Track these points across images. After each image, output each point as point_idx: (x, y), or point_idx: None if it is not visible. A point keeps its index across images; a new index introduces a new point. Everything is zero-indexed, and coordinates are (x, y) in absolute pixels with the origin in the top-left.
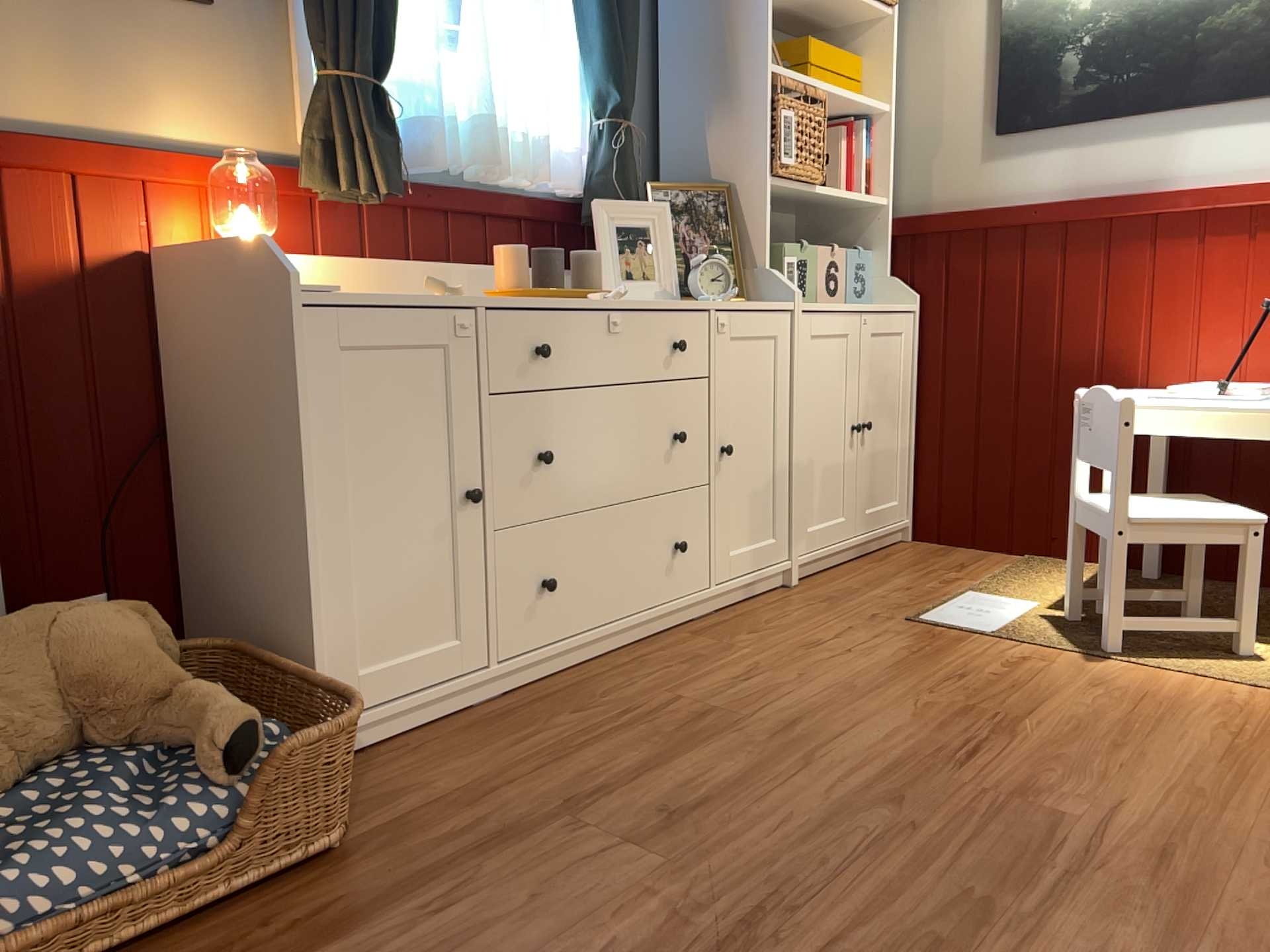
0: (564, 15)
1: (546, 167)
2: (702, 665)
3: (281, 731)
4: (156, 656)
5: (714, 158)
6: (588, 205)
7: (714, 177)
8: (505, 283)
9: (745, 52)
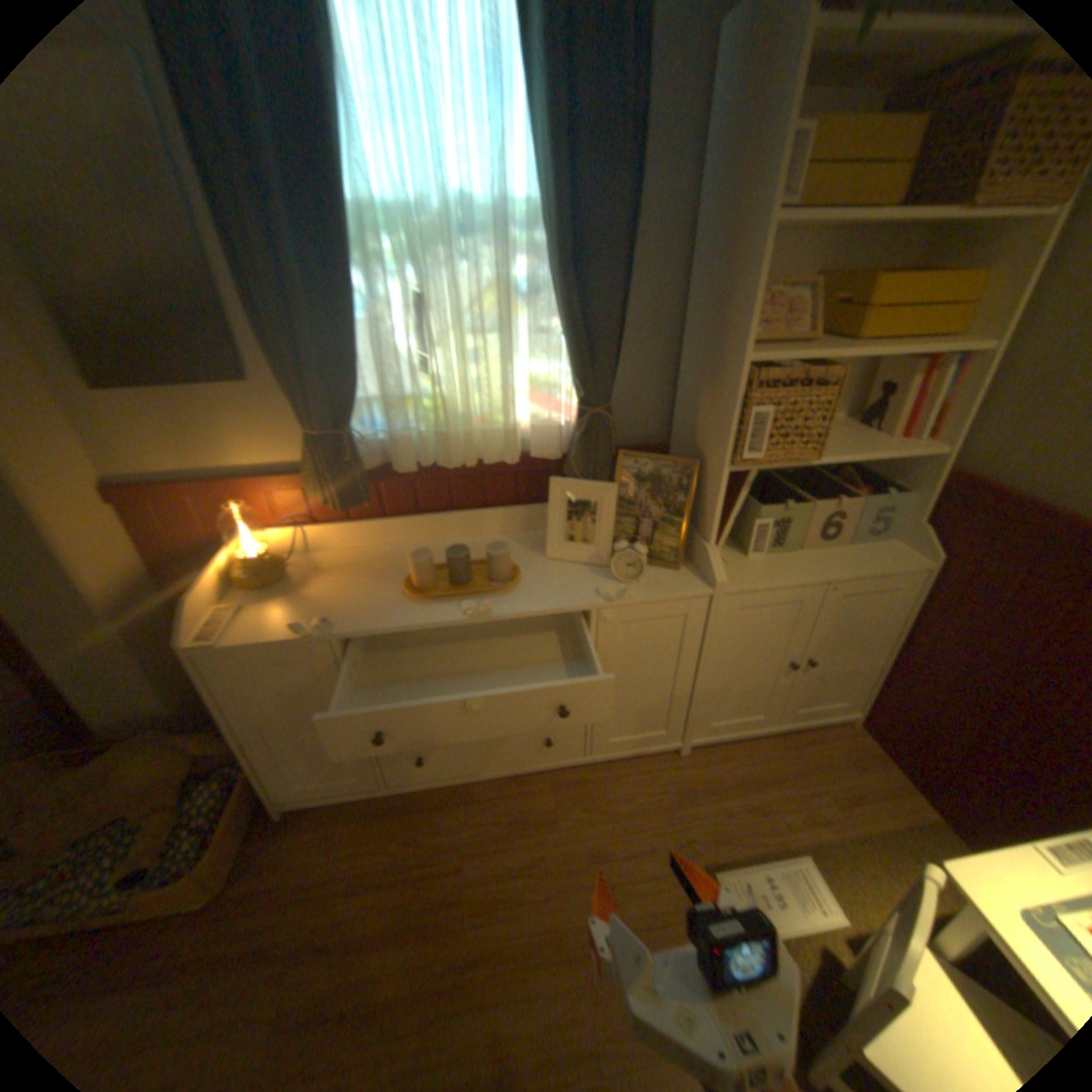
0: (547, 309)
1: (535, 435)
2: (514, 836)
3: (195, 846)
4: (175, 777)
5: (700, 426)
6: (566, 467)
7: (697, 443)
8: (414, 579)
9: (733, 334)
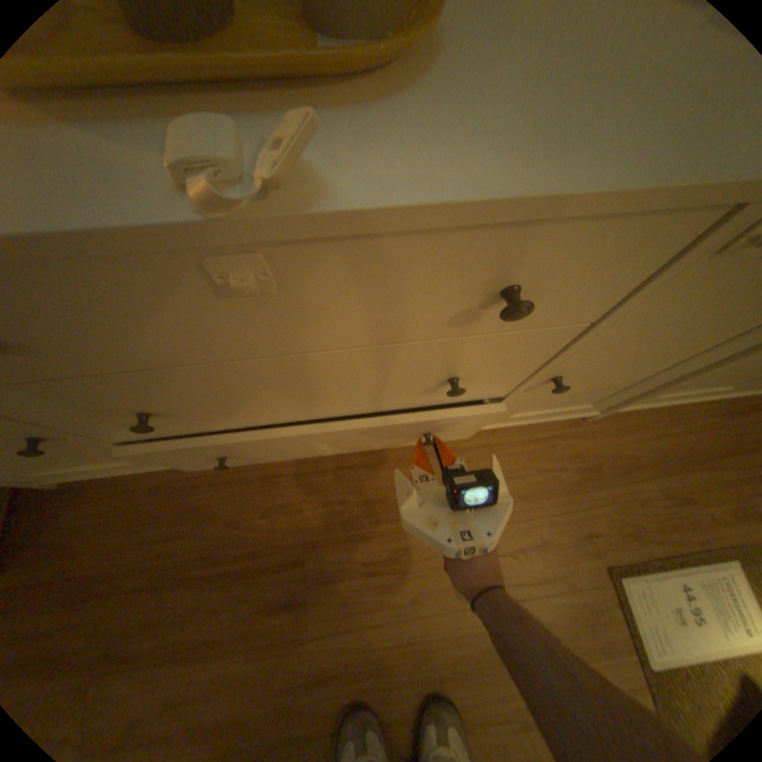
0: None
1: None
2: (371, 519)
3: None
4: None
5: None
6: None
7: None
8: None
9: None
